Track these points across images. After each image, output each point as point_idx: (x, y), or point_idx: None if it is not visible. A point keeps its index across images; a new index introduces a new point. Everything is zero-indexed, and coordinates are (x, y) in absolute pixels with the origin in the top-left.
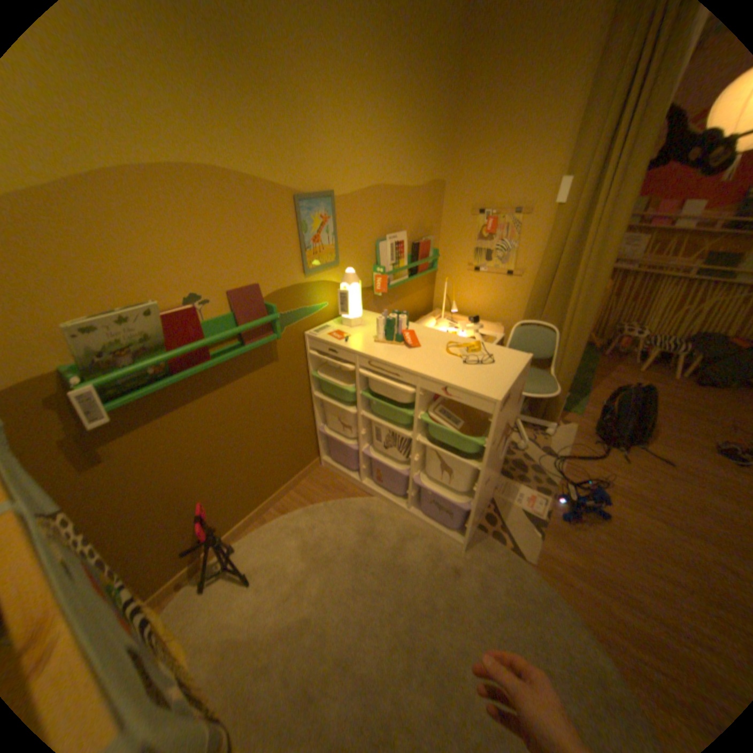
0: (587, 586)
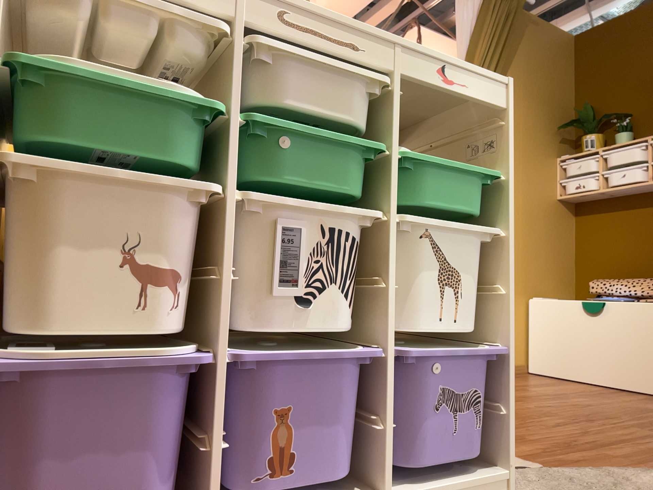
0: (567, 449)
